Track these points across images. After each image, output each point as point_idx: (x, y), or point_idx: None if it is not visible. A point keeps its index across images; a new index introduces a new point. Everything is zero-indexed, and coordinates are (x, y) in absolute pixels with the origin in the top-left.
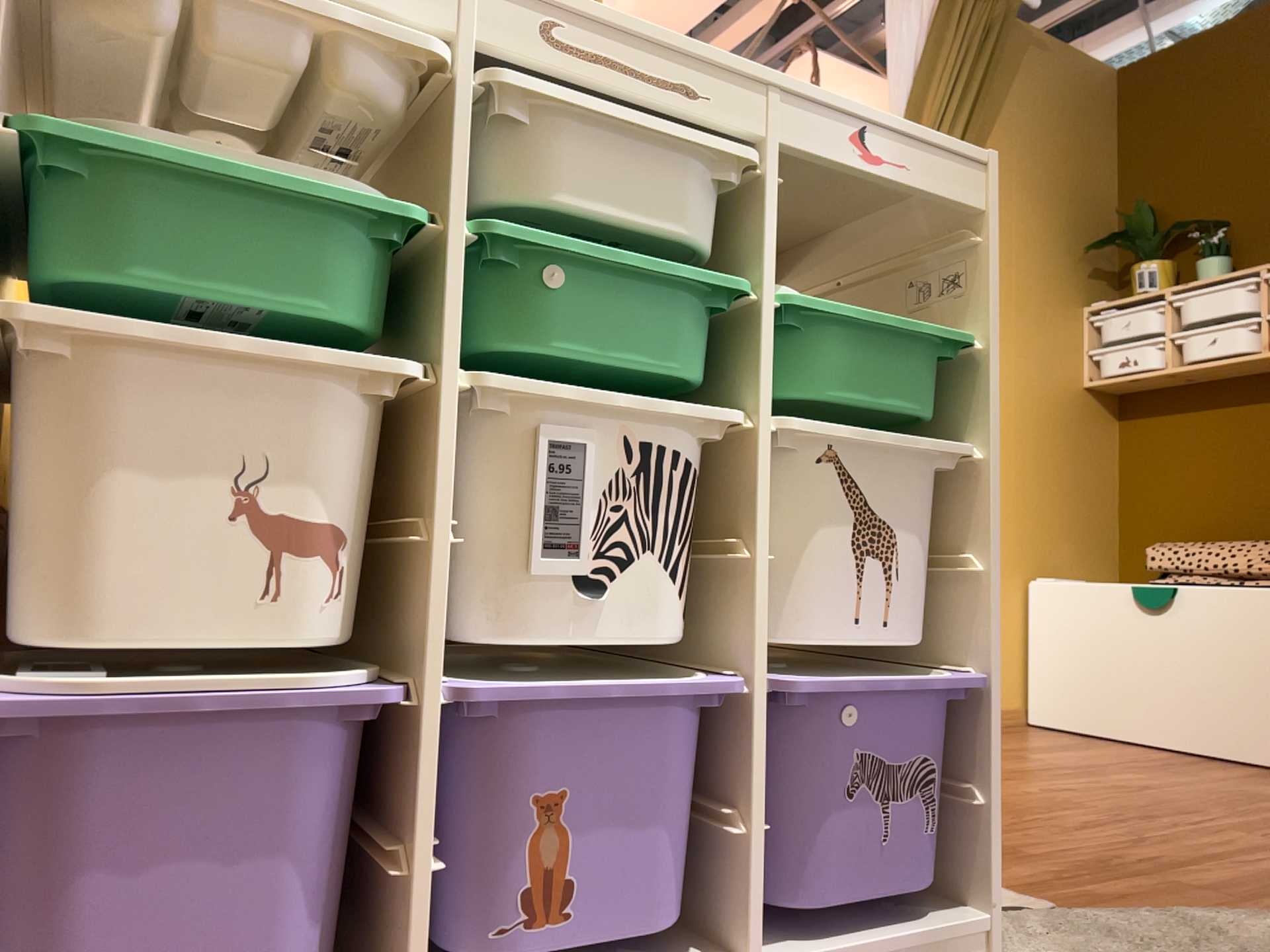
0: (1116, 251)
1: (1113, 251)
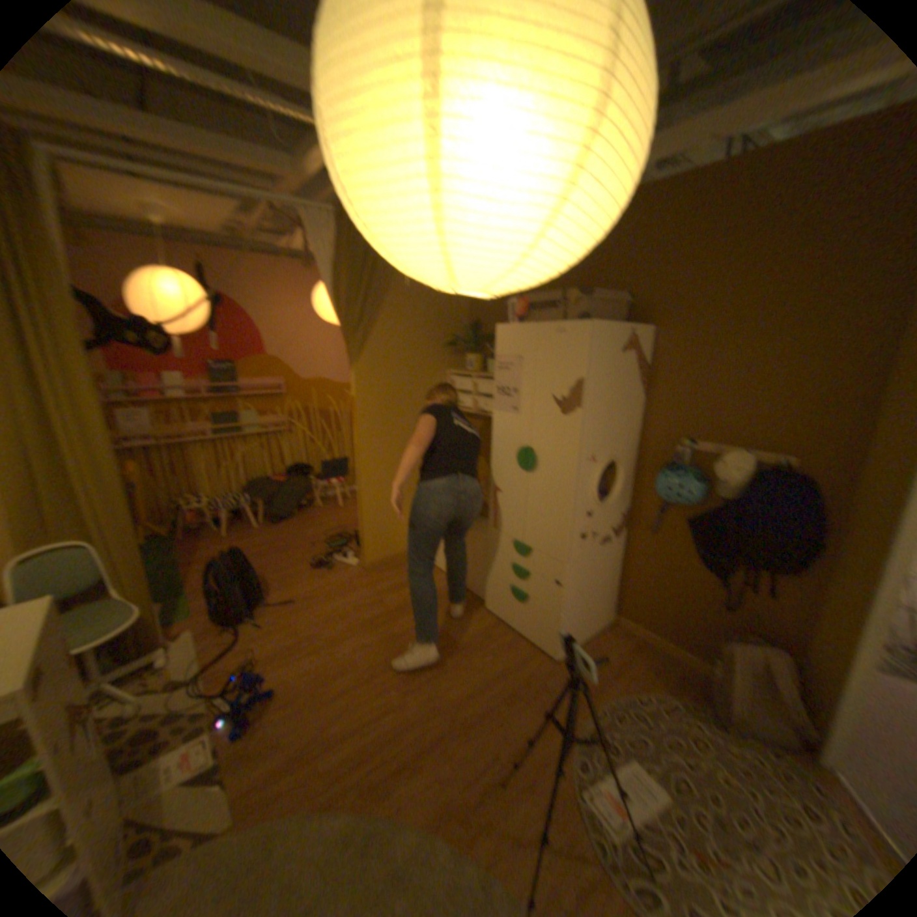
0: (463, 348)
1: (462, 347)
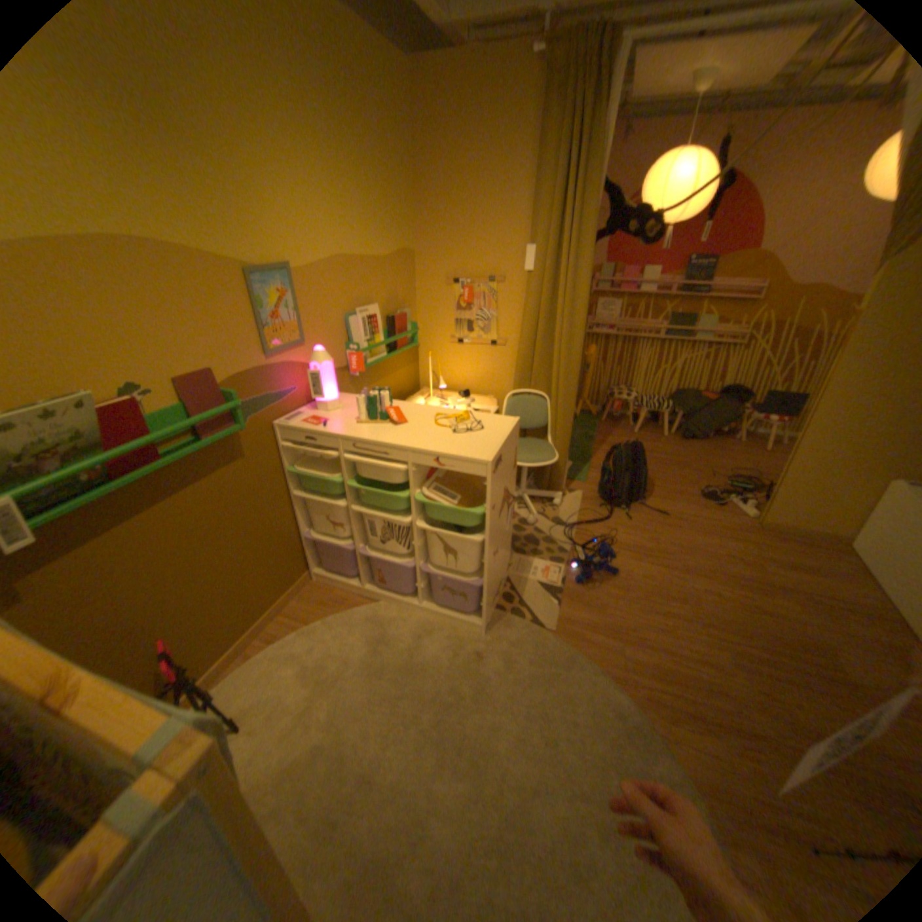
0: None
1: None
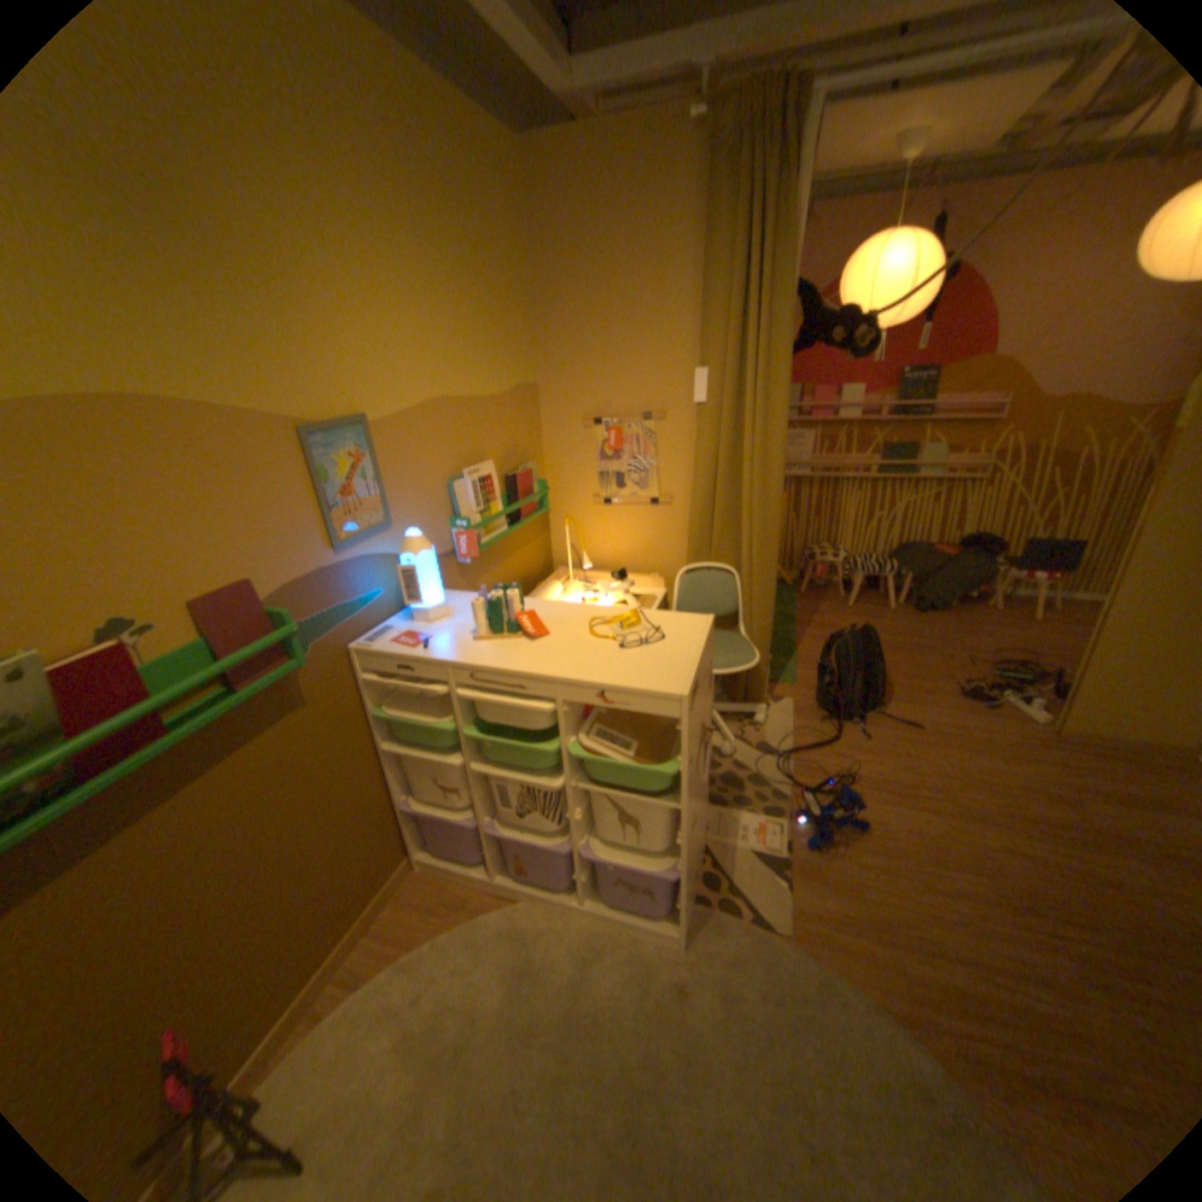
0: None
1: None
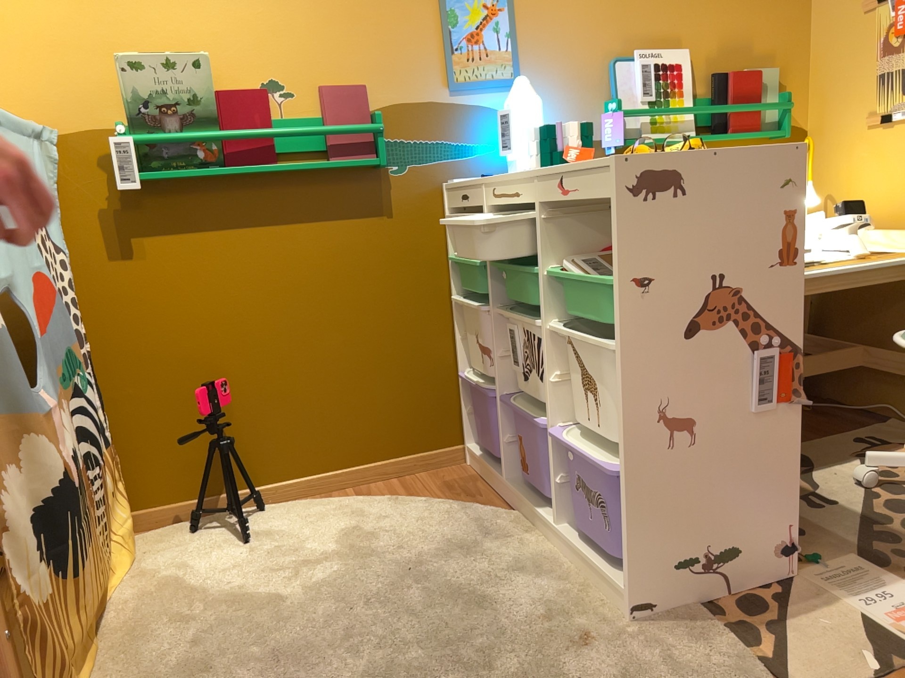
0: None
1: None
